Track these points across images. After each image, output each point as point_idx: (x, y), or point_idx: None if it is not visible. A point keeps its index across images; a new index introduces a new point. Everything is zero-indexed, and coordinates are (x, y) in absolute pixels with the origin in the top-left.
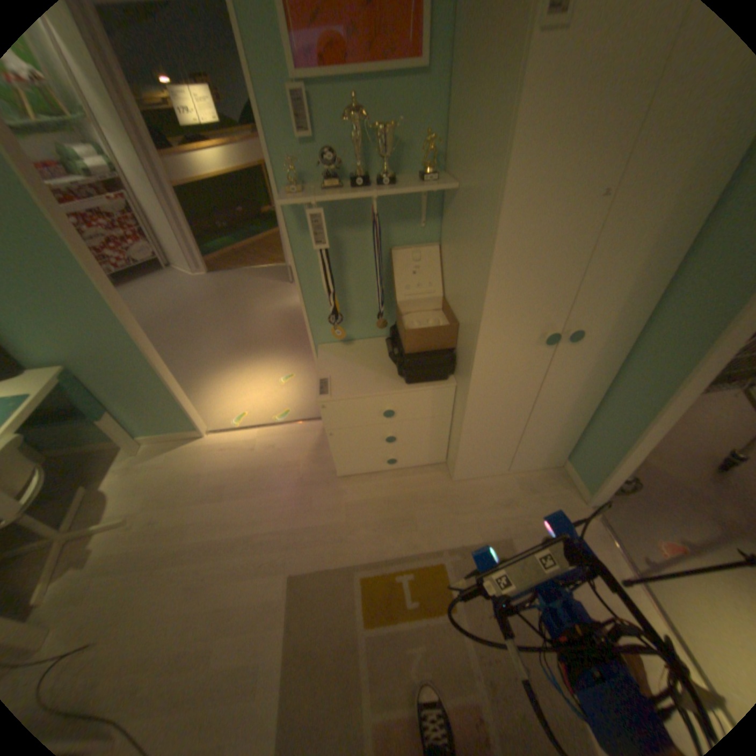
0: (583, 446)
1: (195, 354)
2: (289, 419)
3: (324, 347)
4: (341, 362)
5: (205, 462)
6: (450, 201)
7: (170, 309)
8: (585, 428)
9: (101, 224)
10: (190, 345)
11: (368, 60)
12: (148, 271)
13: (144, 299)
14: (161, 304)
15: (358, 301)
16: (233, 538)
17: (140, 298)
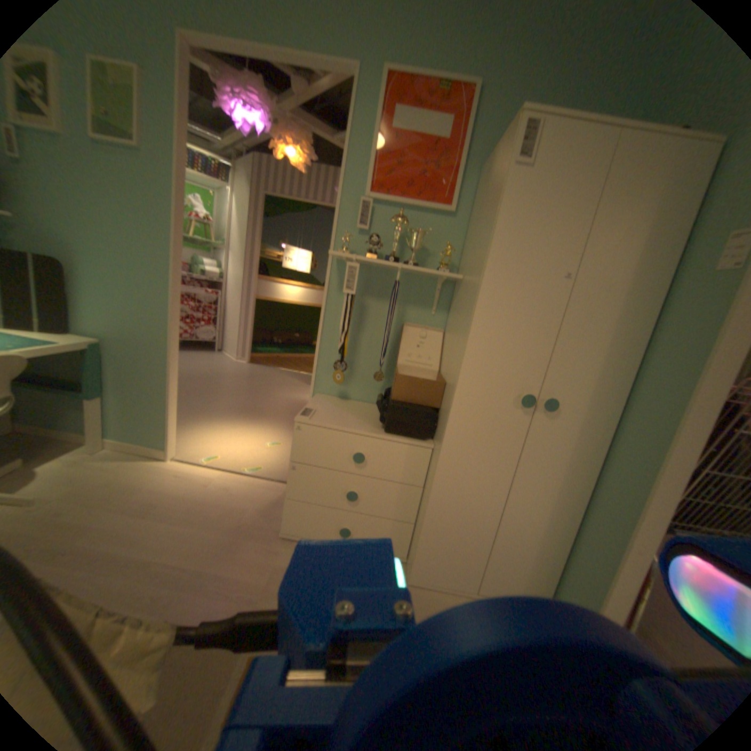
0: (571, 582)
1: (202, 406)
2: (258, 476)
3: (321, 397)
4: (331, 407)
5: (153, 482)
6: (457, 299)
7: (203, 375)
8: (571, 553)
9: (191, 306)
10: (203, 399)
11: (417, 201)
12: (203, 350)
13: (187, 364)
14: (199, 370)
15: (365, 363)
16: (130, 560)
17: (184, 362)
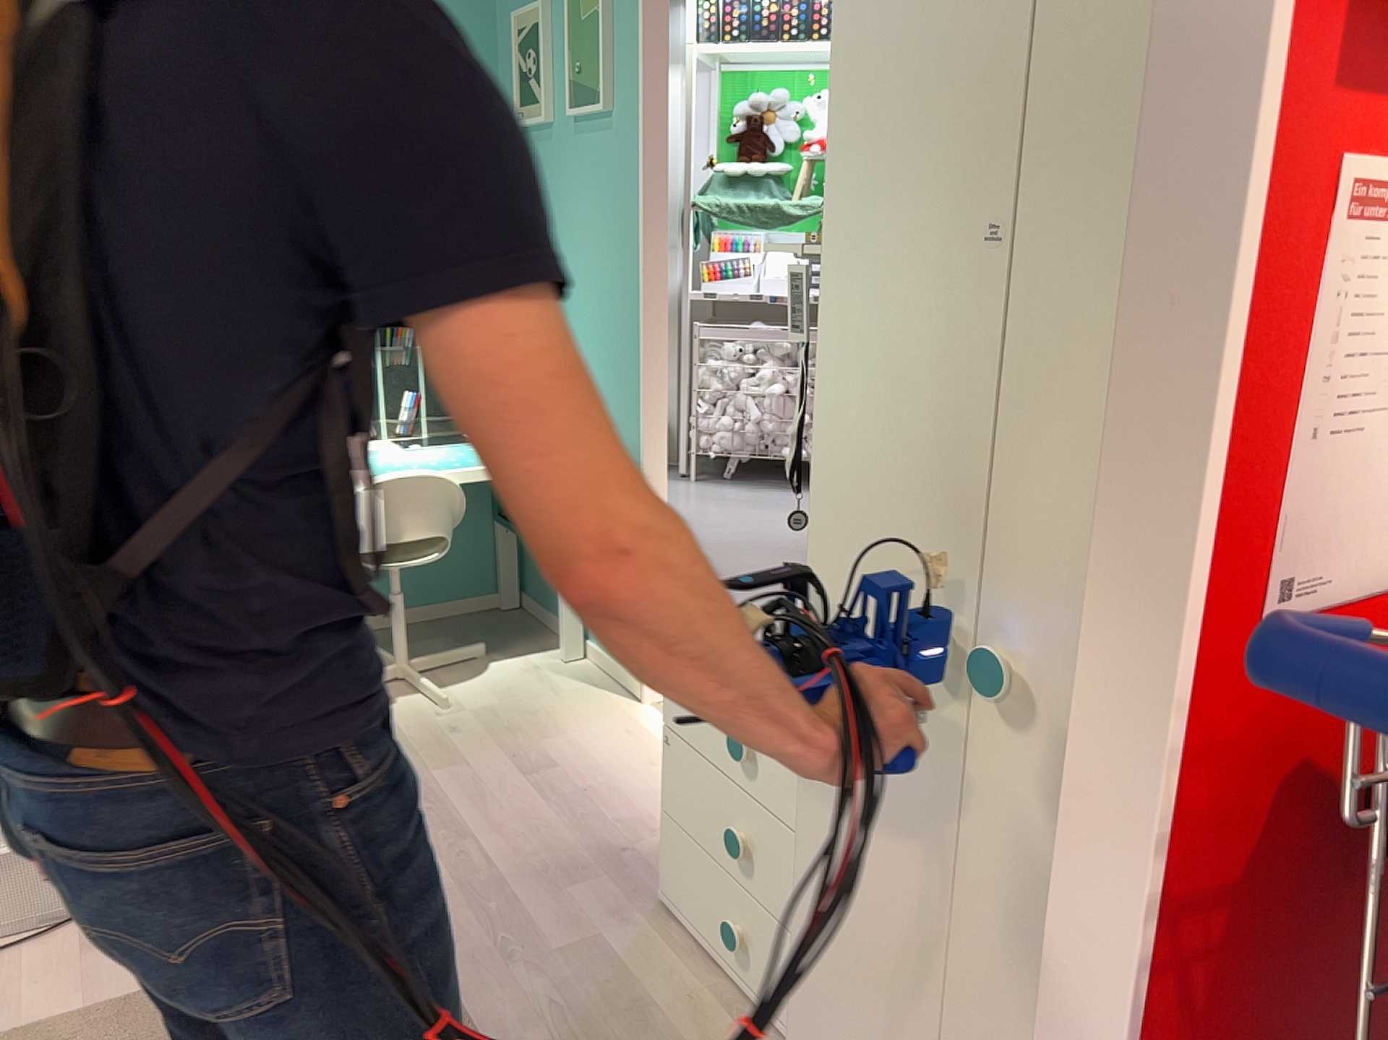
0: None
1: None
2: None
3: None
4: None
5: (591, 729)
6: None
7: None
8: None
9: None
10: None
11: None
12: None
13: None
14: None
15: None
16: (457, 819)
17: None
